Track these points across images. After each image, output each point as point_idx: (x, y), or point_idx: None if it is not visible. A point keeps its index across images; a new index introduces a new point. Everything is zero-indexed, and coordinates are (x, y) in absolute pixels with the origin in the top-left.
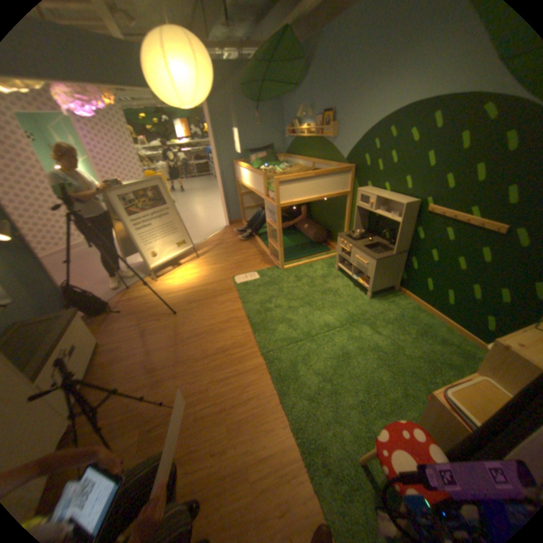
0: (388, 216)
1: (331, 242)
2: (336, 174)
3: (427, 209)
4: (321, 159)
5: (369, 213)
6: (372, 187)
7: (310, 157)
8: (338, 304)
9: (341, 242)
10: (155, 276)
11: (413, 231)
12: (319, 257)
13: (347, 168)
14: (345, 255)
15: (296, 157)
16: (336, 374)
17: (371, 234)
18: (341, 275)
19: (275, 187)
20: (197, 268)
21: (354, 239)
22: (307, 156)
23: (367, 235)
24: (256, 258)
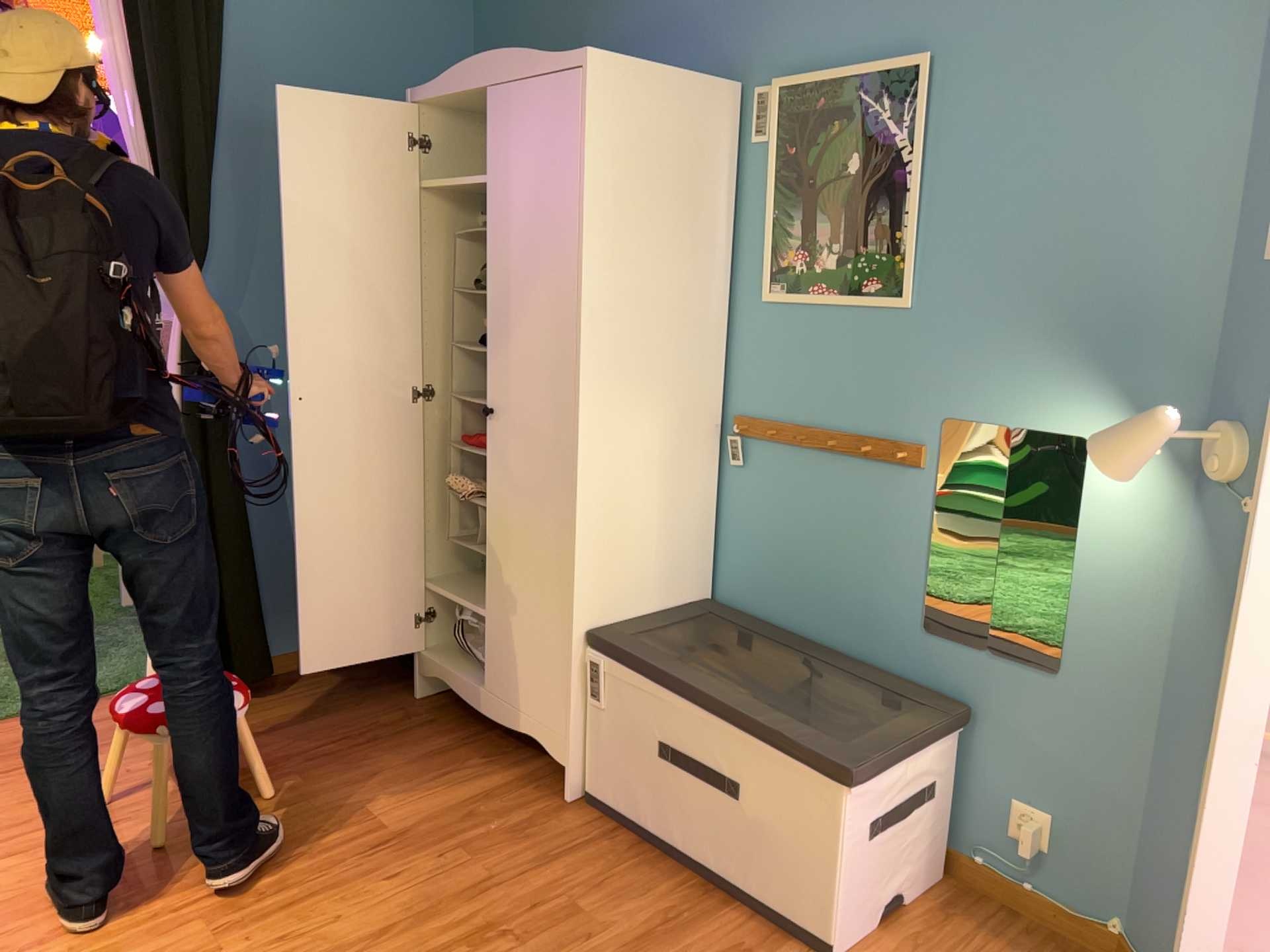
0: None
1: None
2: None
3: None
4: None
5: None
6: None
7: None
8: None
9: None
10: None
11: None
12: None
13: None
14: None
15: None
16: None
17: None
18: None
19: None
20: None
21: None
22: None
23: None
24: None
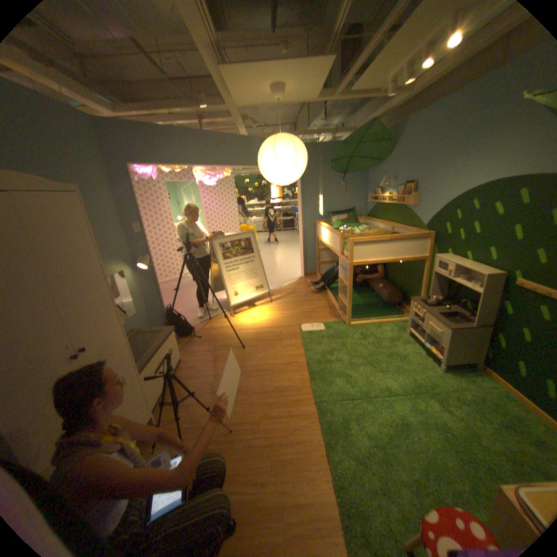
0: (469, 285)
1: (406, 306)
2: (414, 239)
3: (515, 283)
4: (400, 223)
5: (448, 280)
6: (453, 254)
7: (390, 221)
8: (404, 371)
9: (414, 306)
10: (233, 313)
11: (499, 304)
12: (390, 318)
13: (426, 234)
14: (418, 320)
15: (376, 220)
16: (392, 444)
17: (450, 302)
18: (413, 341)
19: (350, 247)
20: (269, 311)
21: (429, 305)
22: (387, 220)
23: (445, 303)
24: (324, 310)
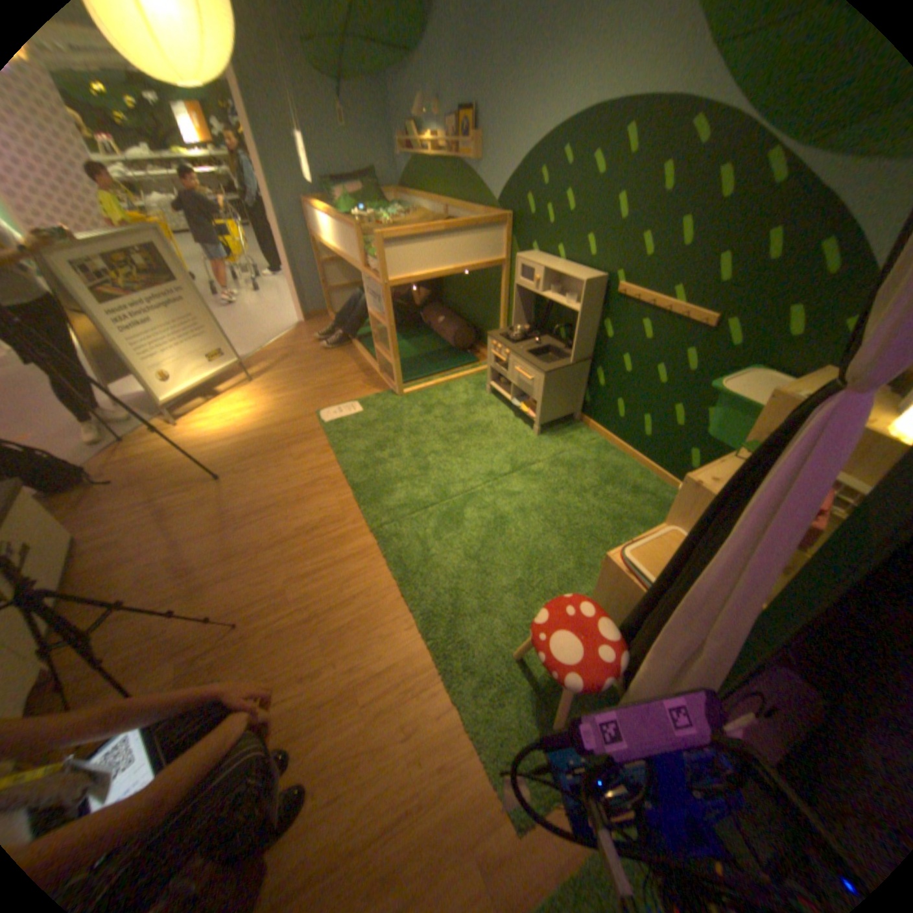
0: (562, 301)
1: (480, 348)
2: (483, 229)
3: (617, 291)
4: (457, 200)
5: (535, 297)
6: (539, 252)
7: (440, 196)
8: (489, 446)
9: (493, 347)
10: (172, 418)
11: (598, 325)
12: (461, 373)
13: (499, 218)
14: (500, 367)
15: (416, 195)
16: (485, 548)
17: (539, 332)
18: (495, 401)
19: (379, 250)
20: (251, 399)
21: (512, 342)
22: (435, 195)
23: (532, 334)
24: (356, 378)
